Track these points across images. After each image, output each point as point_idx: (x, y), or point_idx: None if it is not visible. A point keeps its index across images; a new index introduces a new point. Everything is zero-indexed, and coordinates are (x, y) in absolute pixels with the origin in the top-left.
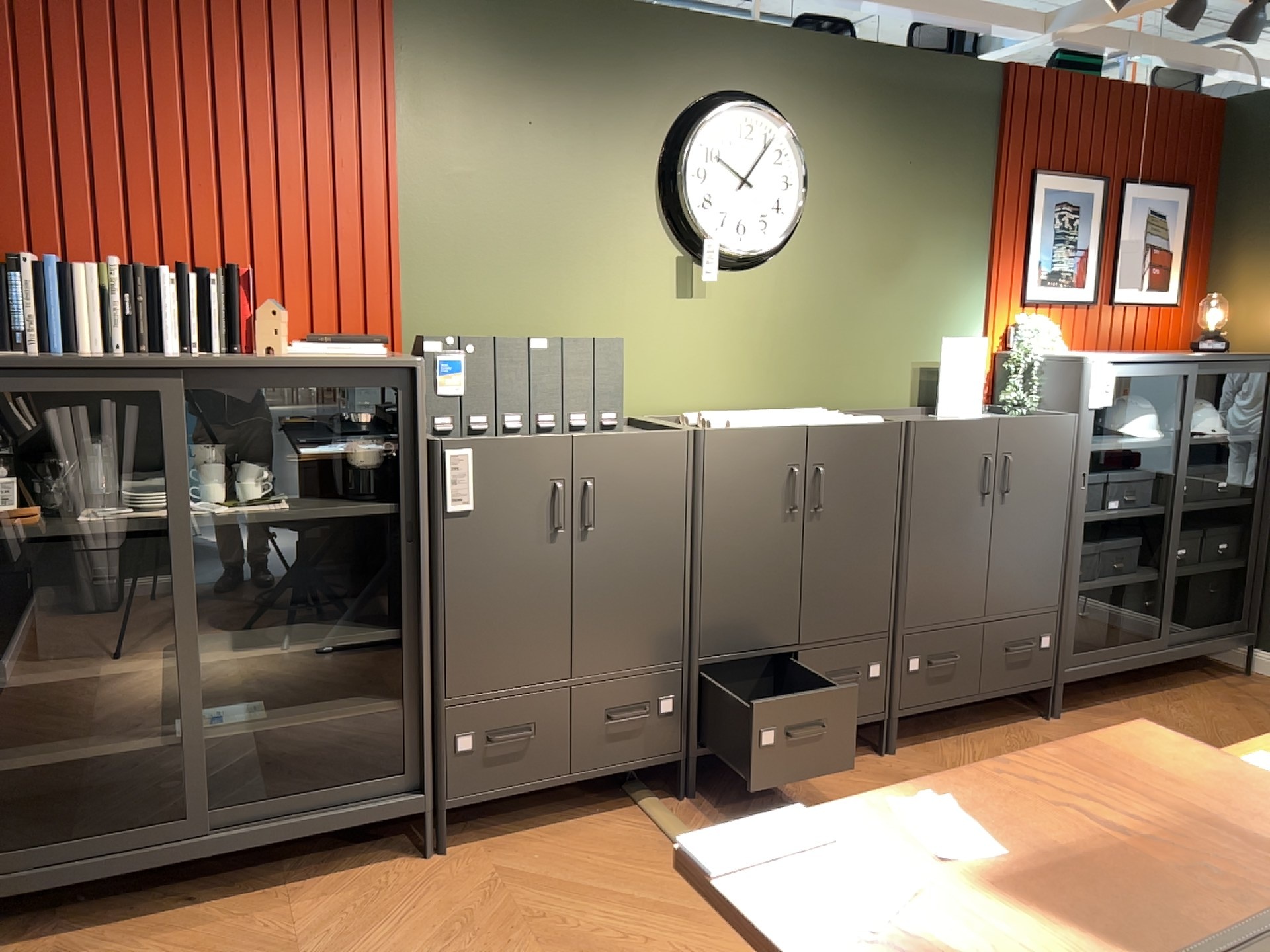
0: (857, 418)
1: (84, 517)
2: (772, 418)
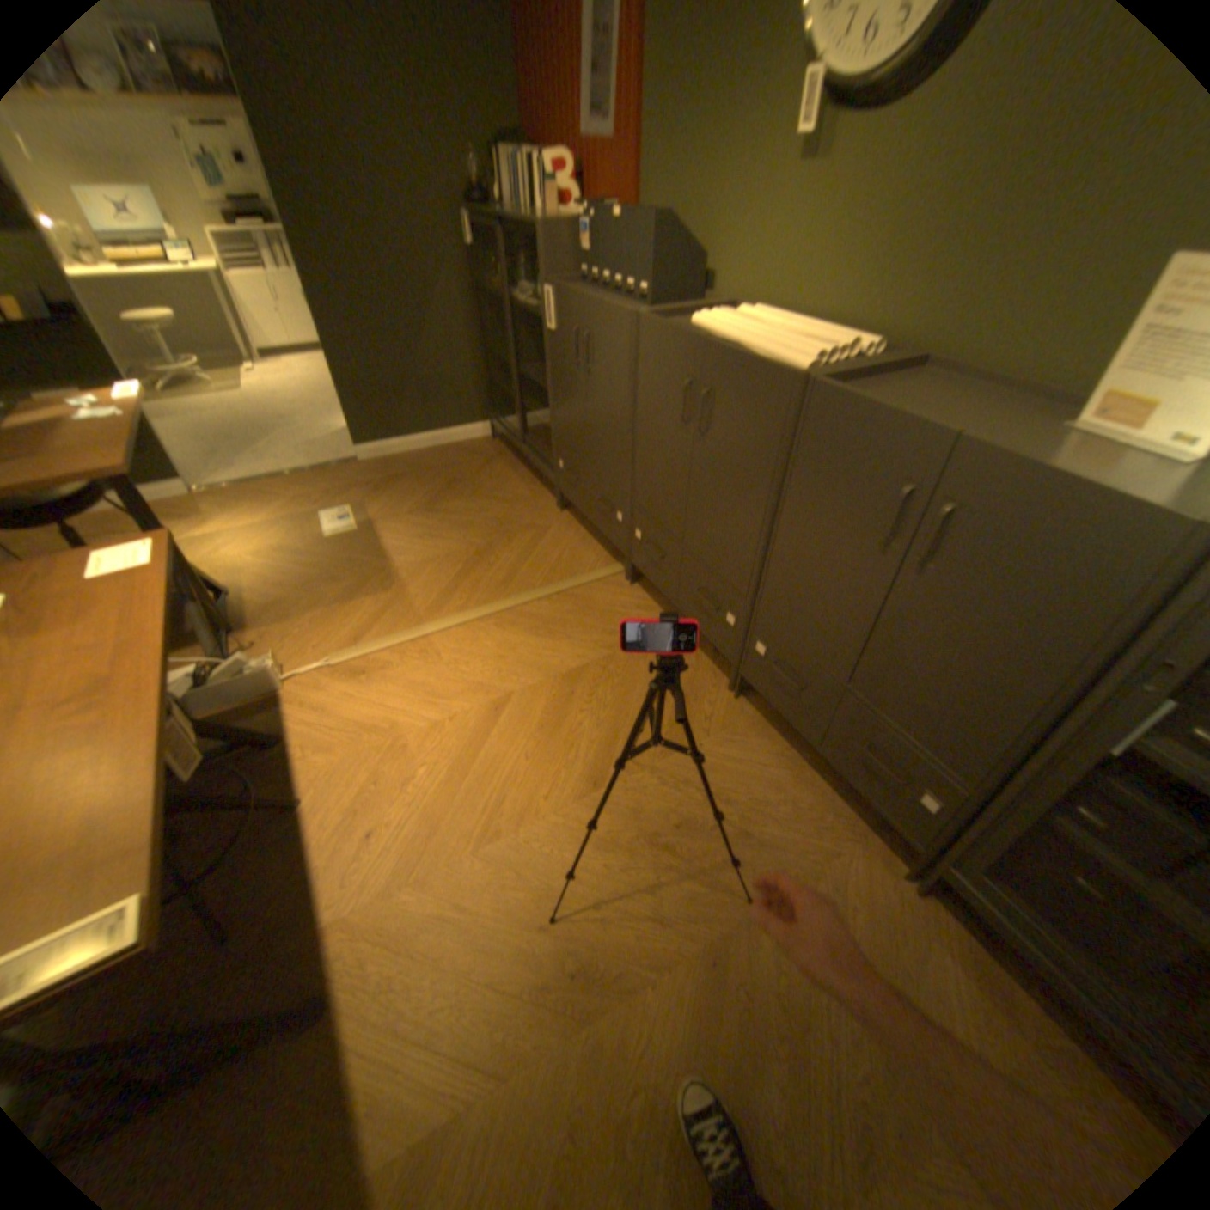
0: (787, 352)
1: (511, 292)
2: (742, 327)
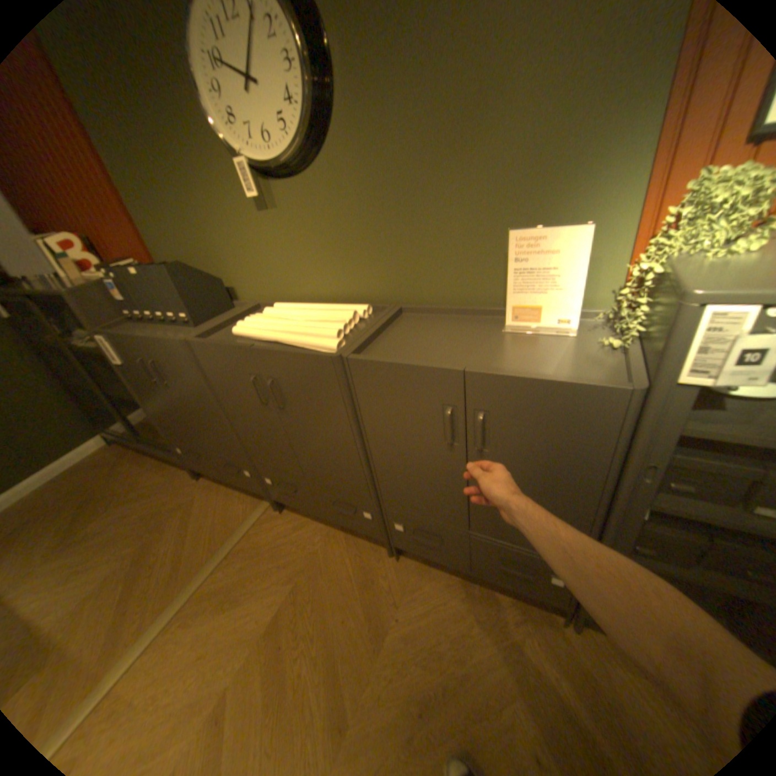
0: (315, 340)
1: (68, 339)
2: (272, 327)
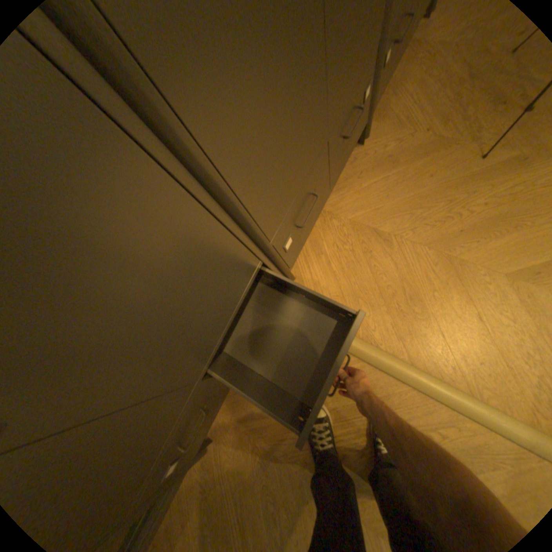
0: None
1: None
2: None
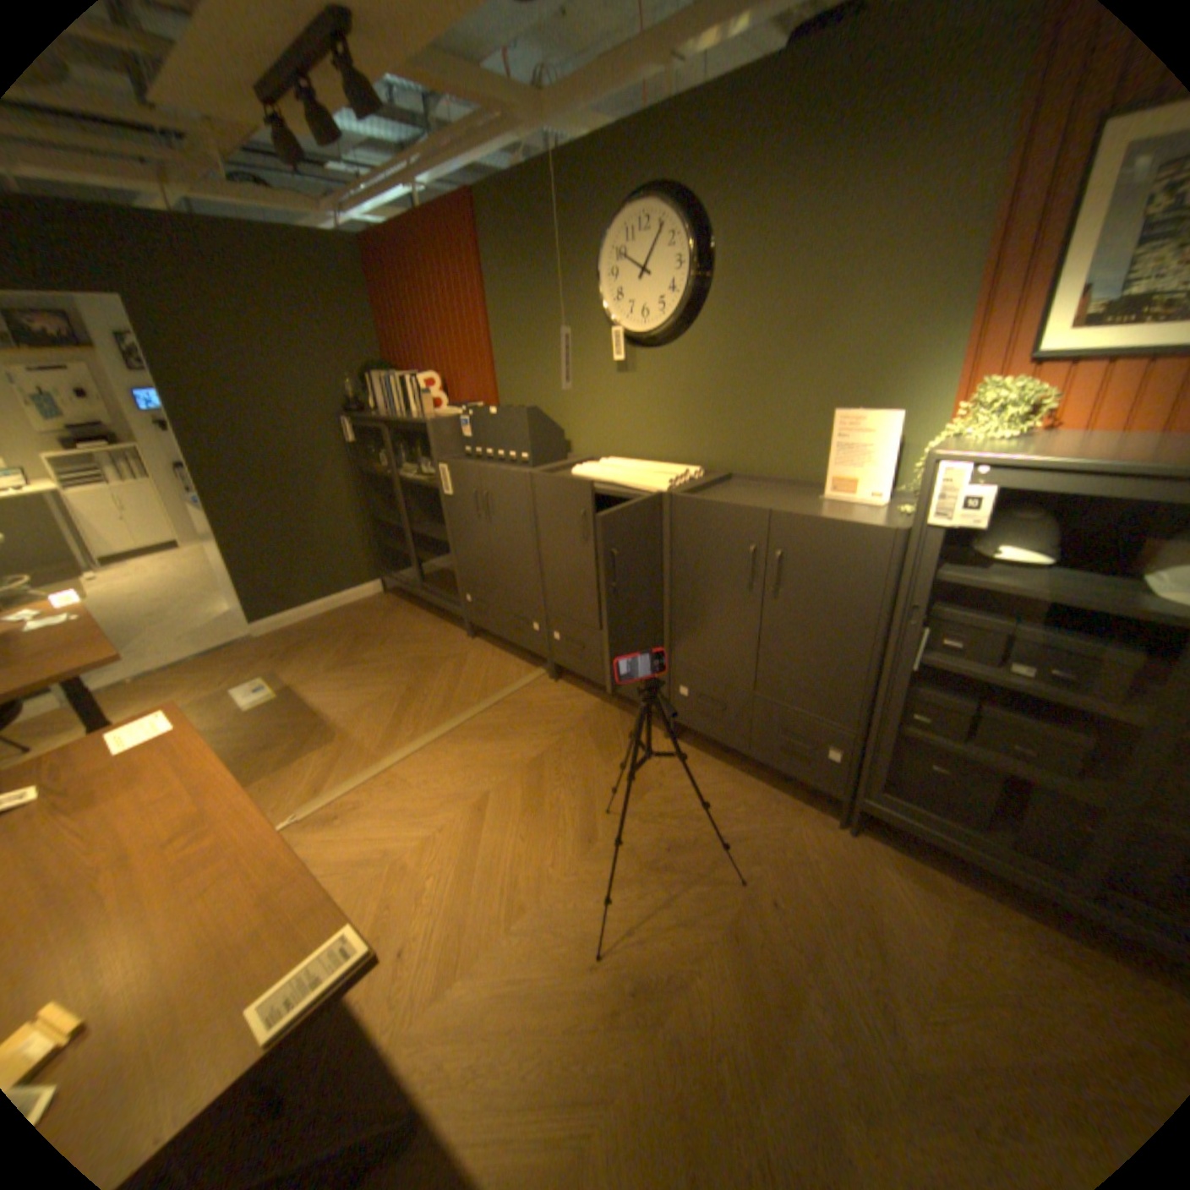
0: (649, 483)
1: (395, 472)
2: (609, 472)
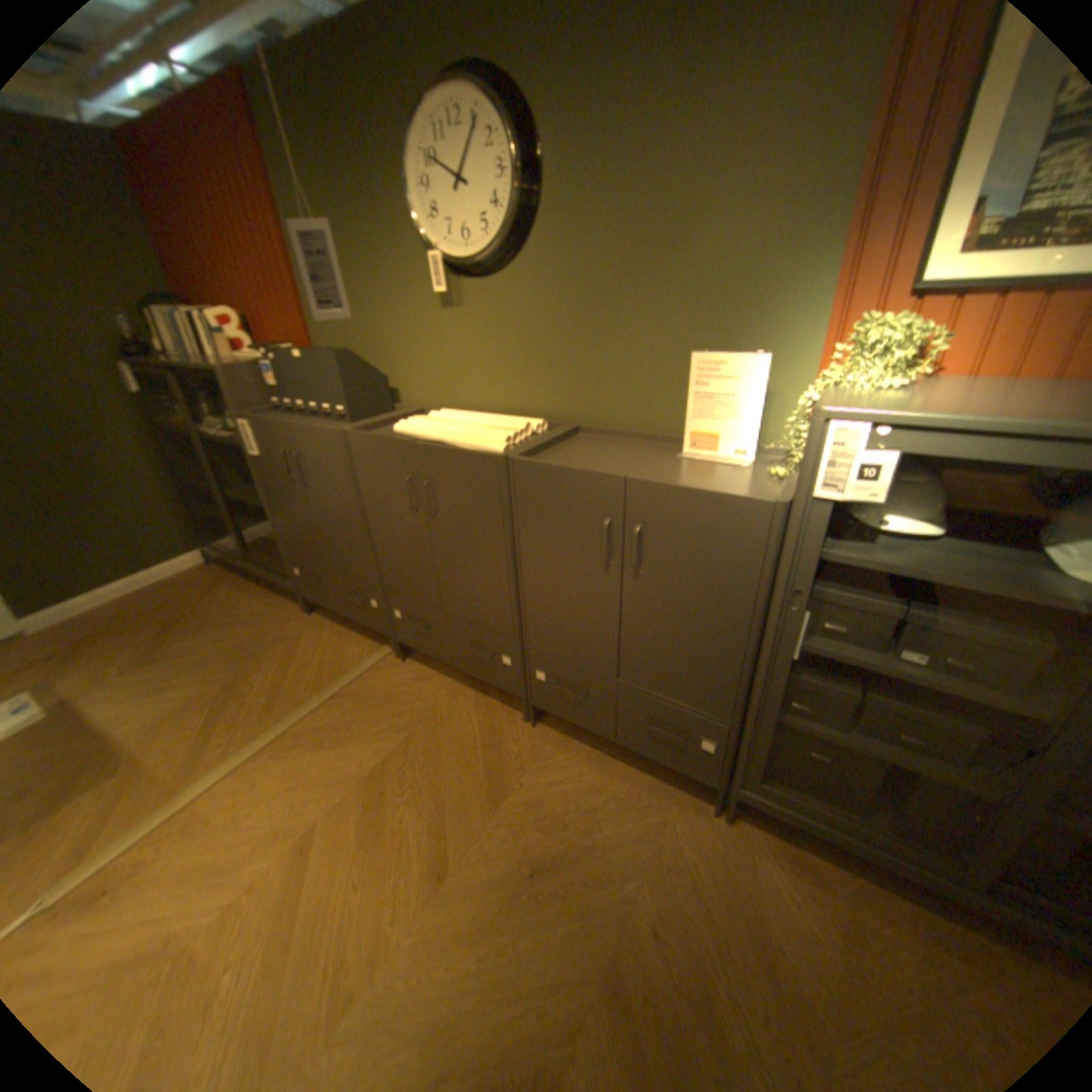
0: (482, 443)
1: (193, 427)
2: (436, 428)
